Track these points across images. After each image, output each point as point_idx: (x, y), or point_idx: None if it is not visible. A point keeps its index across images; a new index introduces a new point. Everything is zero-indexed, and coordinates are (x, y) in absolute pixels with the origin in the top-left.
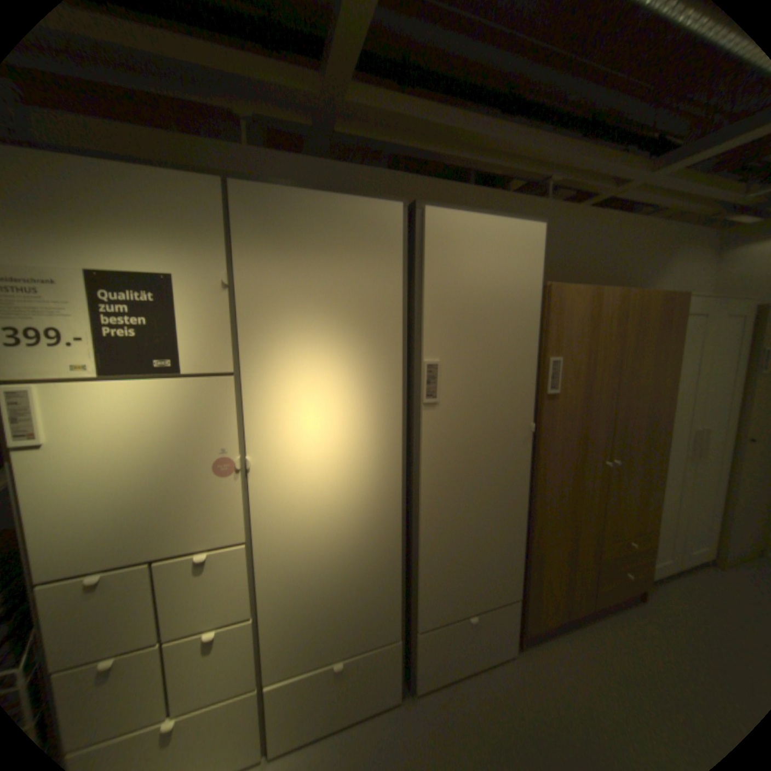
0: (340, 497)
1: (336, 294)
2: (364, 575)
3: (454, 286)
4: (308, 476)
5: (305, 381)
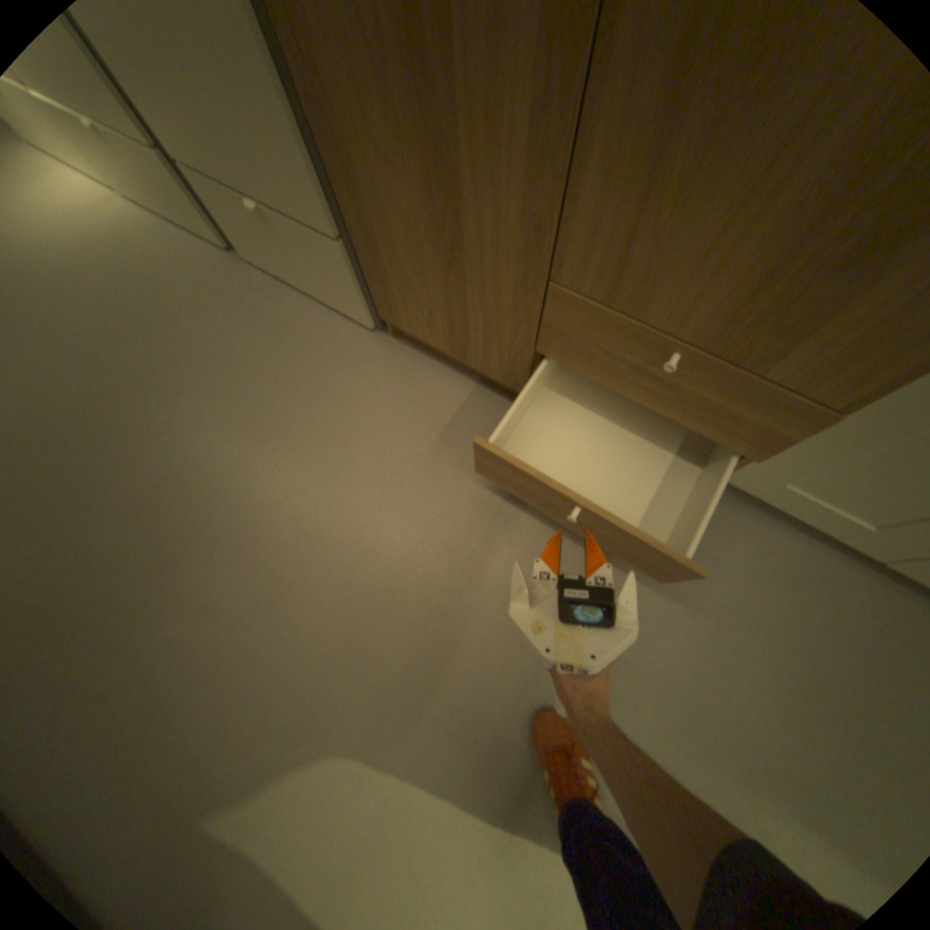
0: None
1: None
2: None
3: None
4: None
5: None
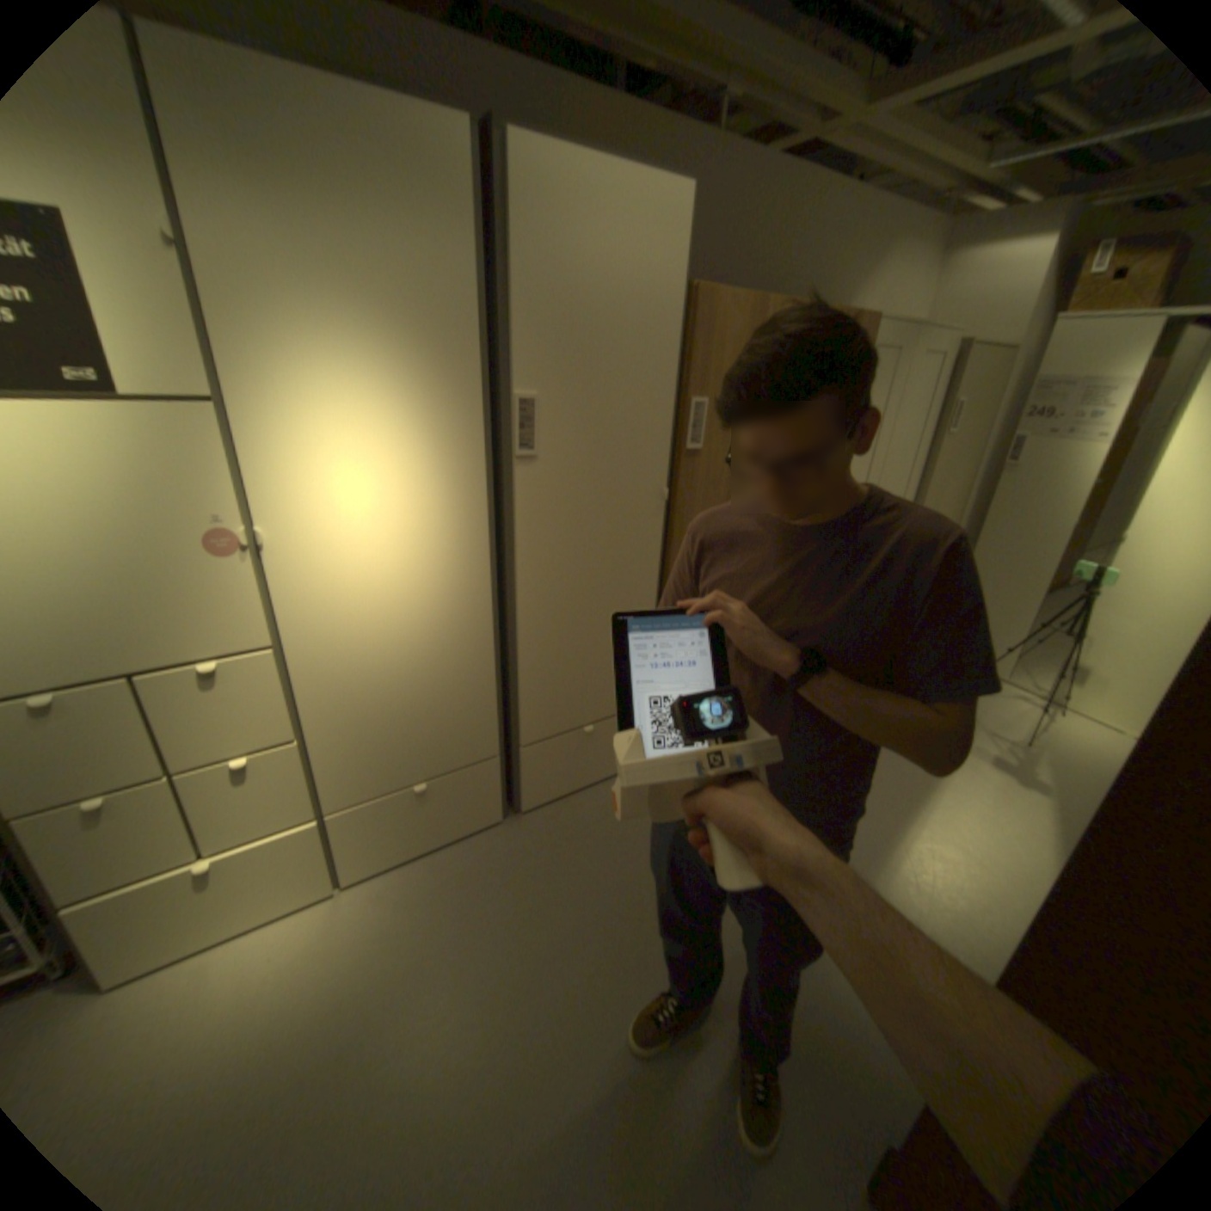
0: (405, 585)
1: (369, 273)
2: (447, 682)
3: (557, 275)
4: (355, 557)
5: (333, 416)
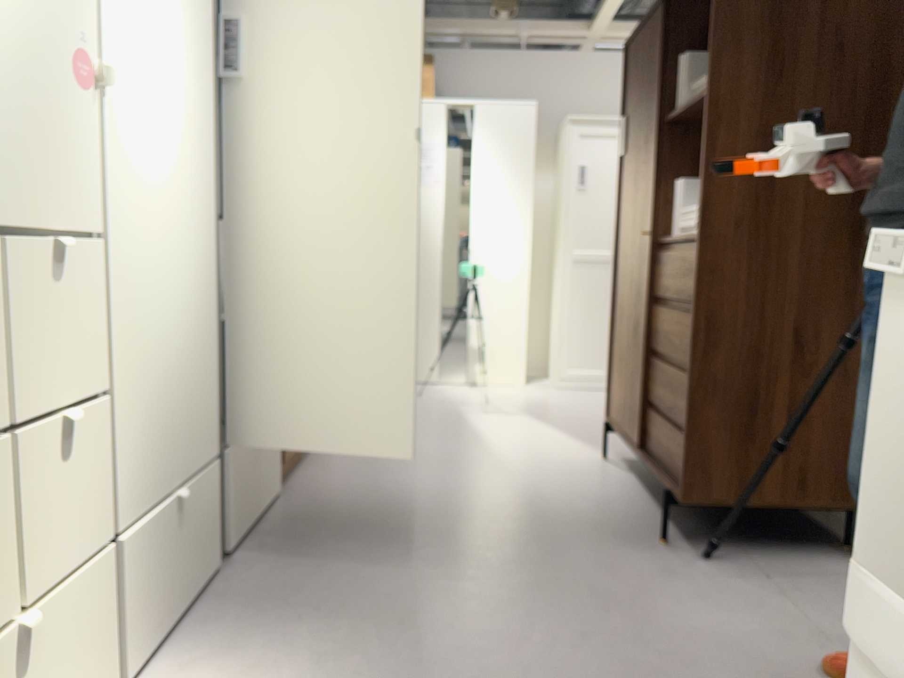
0: (171, 190)
1: None
2: (190, 336)
3: None
4: (147, 137)
5: None
